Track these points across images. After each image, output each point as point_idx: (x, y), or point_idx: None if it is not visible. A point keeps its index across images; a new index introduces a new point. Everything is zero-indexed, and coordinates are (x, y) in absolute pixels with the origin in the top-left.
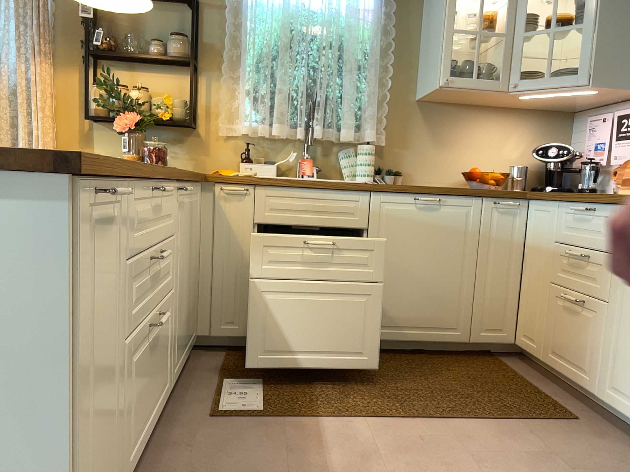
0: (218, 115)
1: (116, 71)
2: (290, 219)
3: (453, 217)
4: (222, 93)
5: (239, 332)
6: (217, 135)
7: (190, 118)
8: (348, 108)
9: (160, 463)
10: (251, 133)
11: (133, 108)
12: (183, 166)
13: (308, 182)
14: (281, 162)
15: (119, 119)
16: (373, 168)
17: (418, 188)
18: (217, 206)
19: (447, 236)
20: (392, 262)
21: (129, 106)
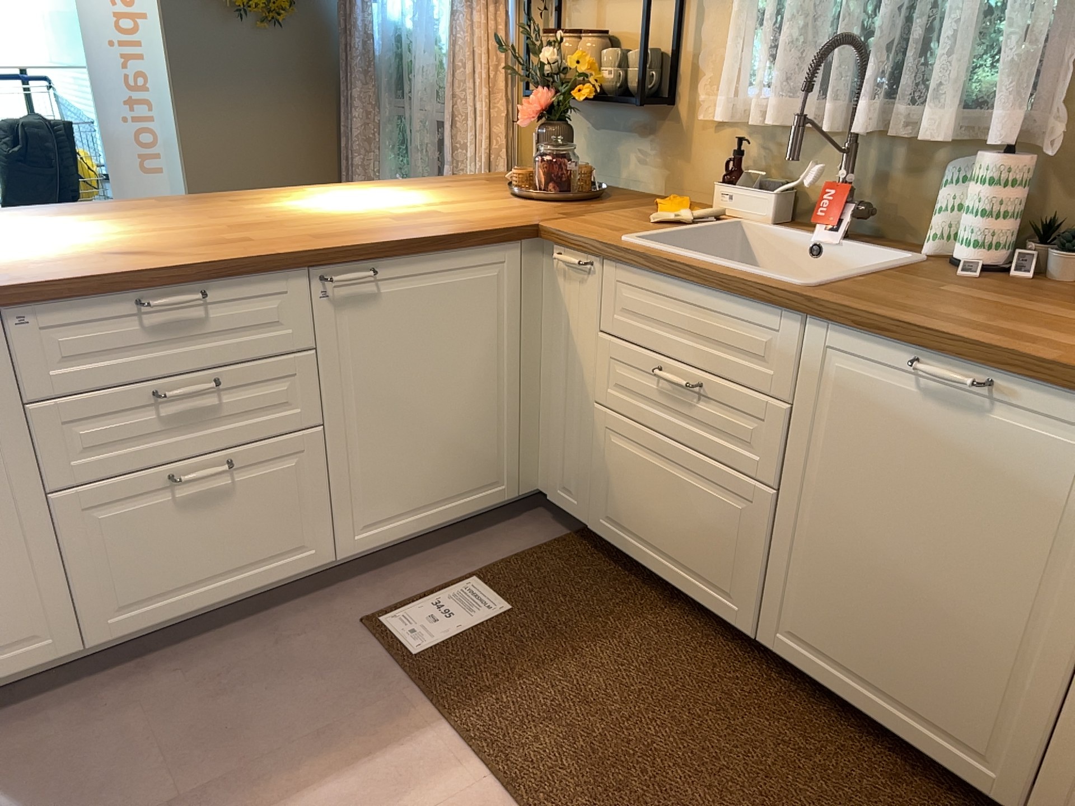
0: (706, 78)
1: (579, 1)
2: (651, 338)
3: (1028, 452)
4: (706, 31)
5: (577, 511)
6: (701, 121)
7: (664, 86)
8: (947, 51)
9: (236, 641)
10: (738, 121)
11: (544, 83)
12: (650, 181)
13: (679, 268)
14: (786, 189)
15: (525, 103)
16: (991, 230)
17: (920, 335)
18: (556, 285)
19: (996, 500)
20: (833, 505)
21: (540, 78)
